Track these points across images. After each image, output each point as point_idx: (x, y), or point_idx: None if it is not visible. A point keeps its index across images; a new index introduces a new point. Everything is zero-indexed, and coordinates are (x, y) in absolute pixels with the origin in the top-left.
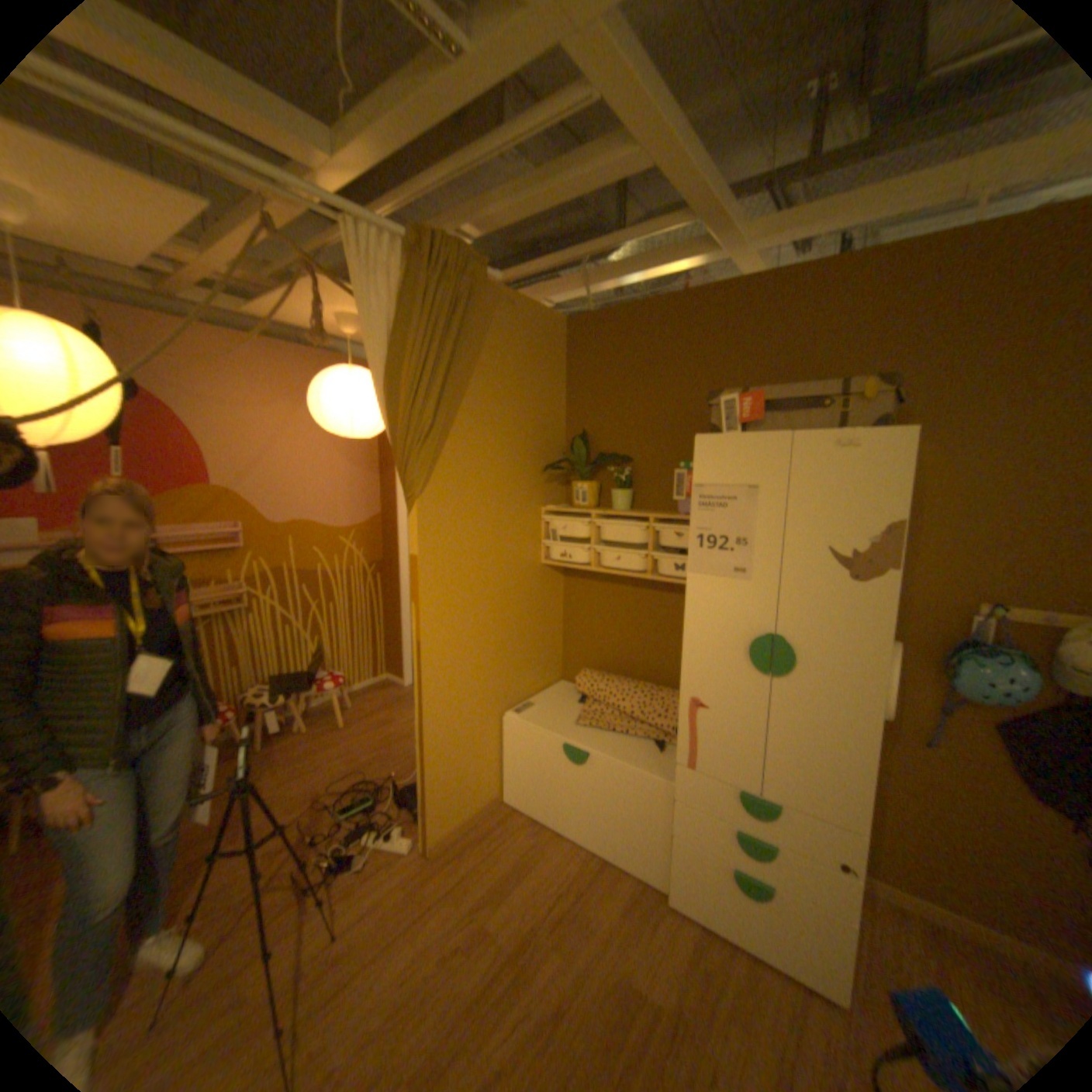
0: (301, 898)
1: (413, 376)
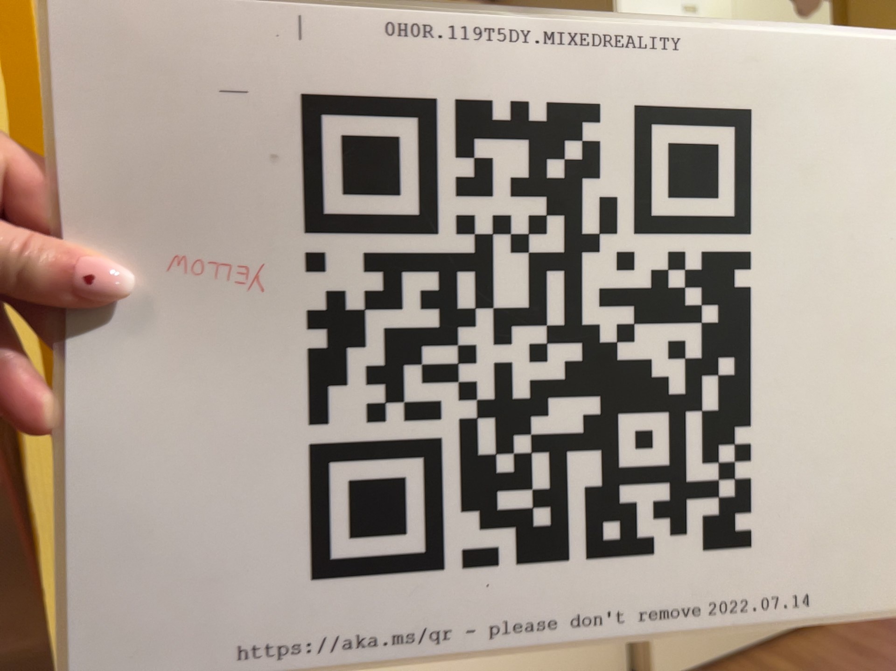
0: None
1: None
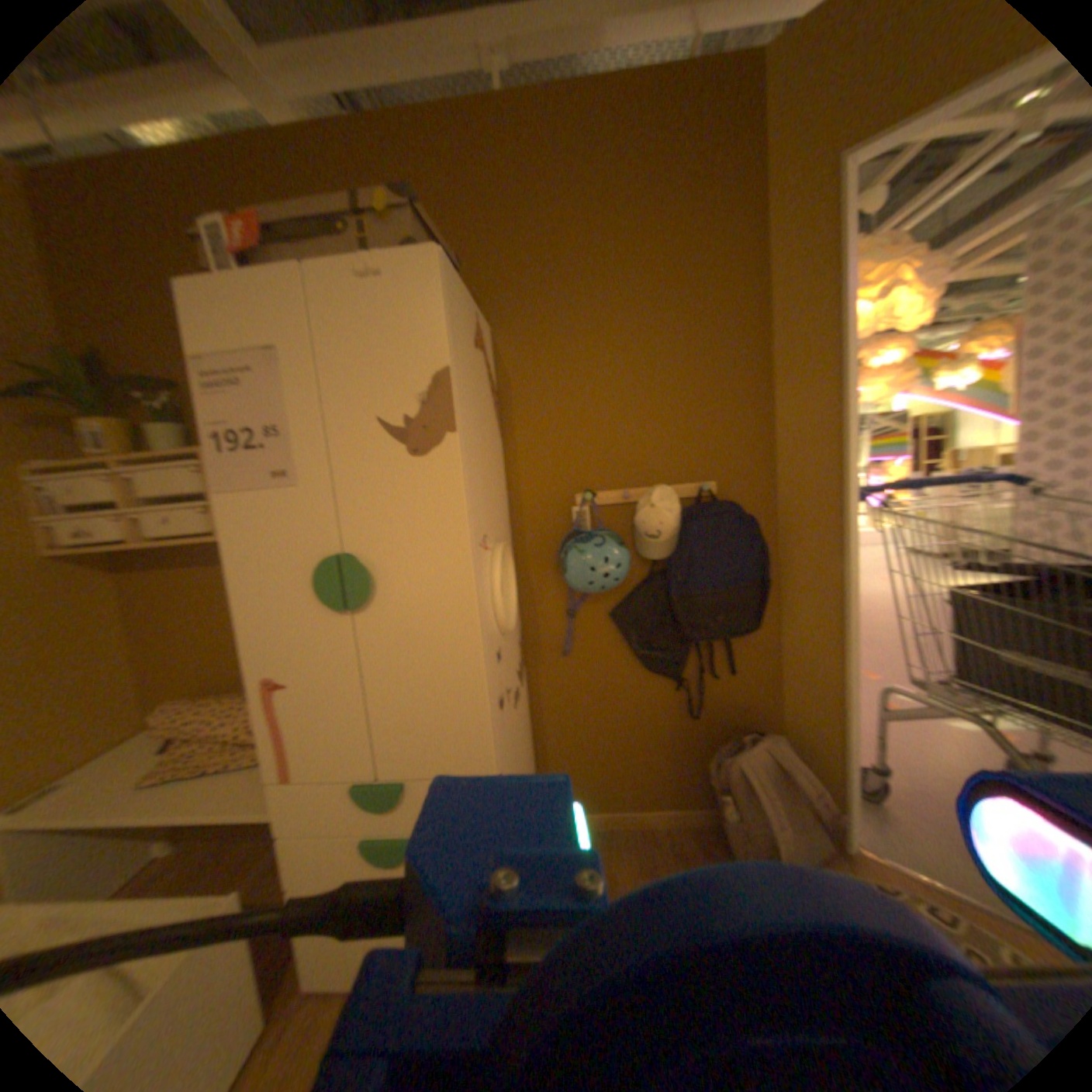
0: None
1: None
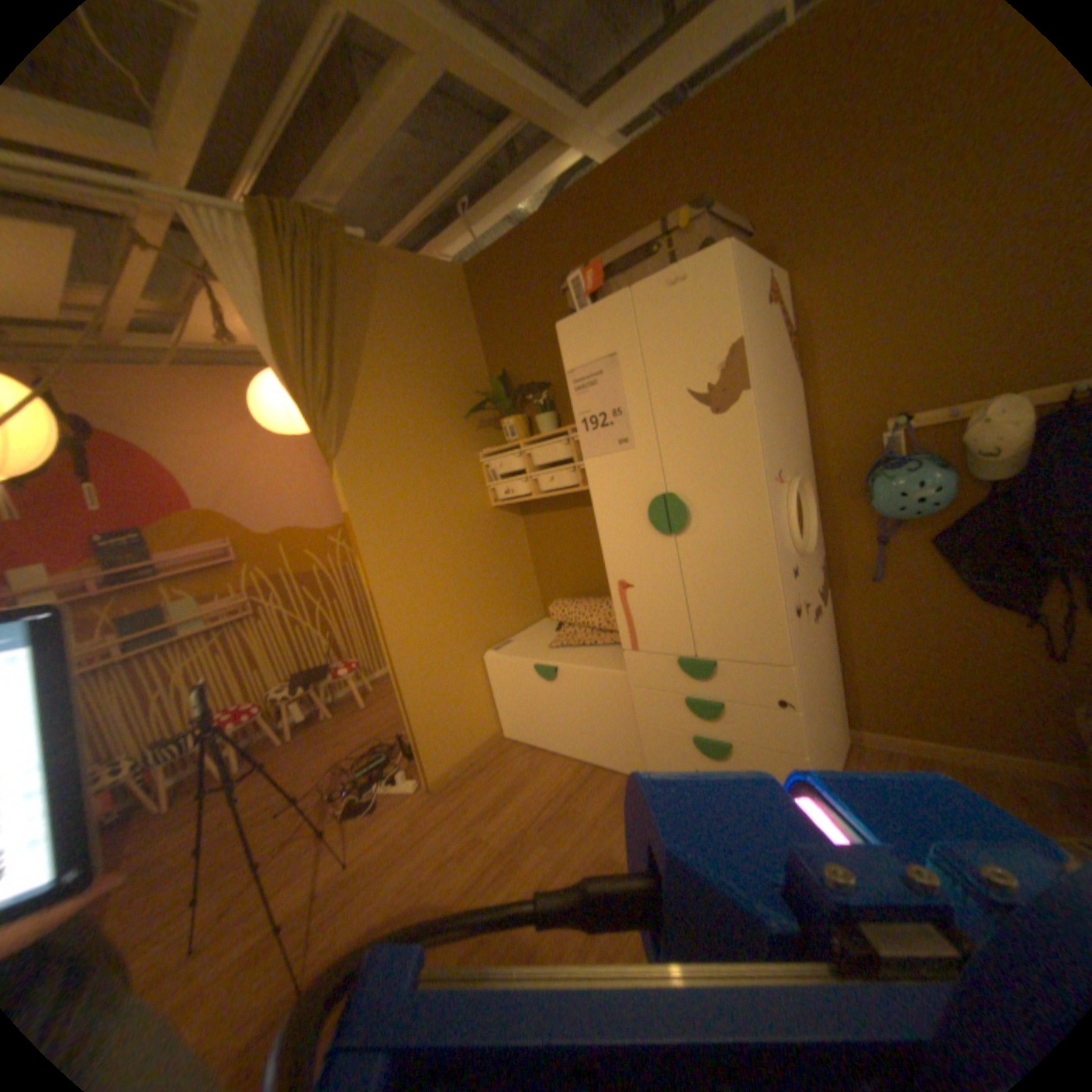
0: (315, 840)
1: (292, 338)
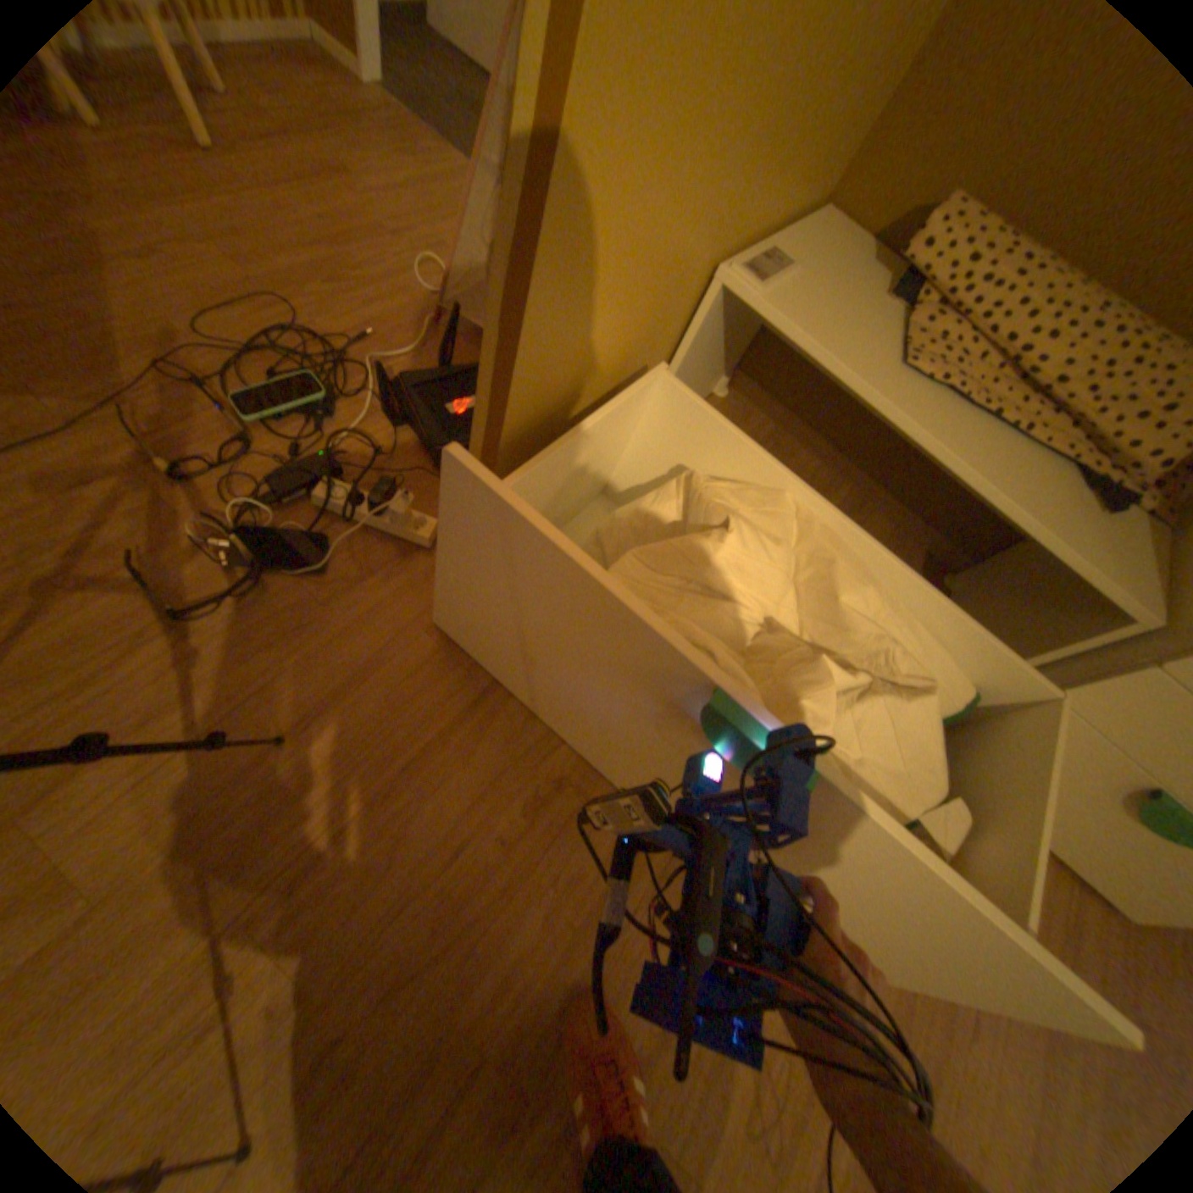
0: (169, 612)
1: None
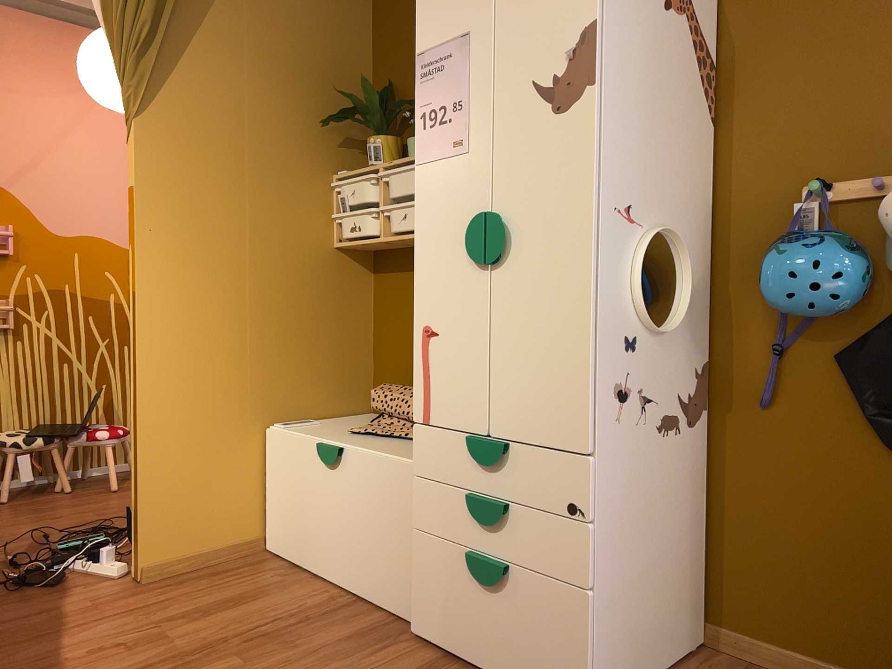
0: None
1: None
